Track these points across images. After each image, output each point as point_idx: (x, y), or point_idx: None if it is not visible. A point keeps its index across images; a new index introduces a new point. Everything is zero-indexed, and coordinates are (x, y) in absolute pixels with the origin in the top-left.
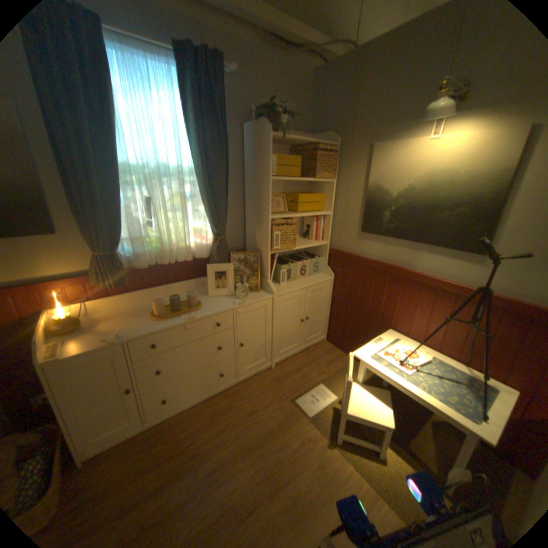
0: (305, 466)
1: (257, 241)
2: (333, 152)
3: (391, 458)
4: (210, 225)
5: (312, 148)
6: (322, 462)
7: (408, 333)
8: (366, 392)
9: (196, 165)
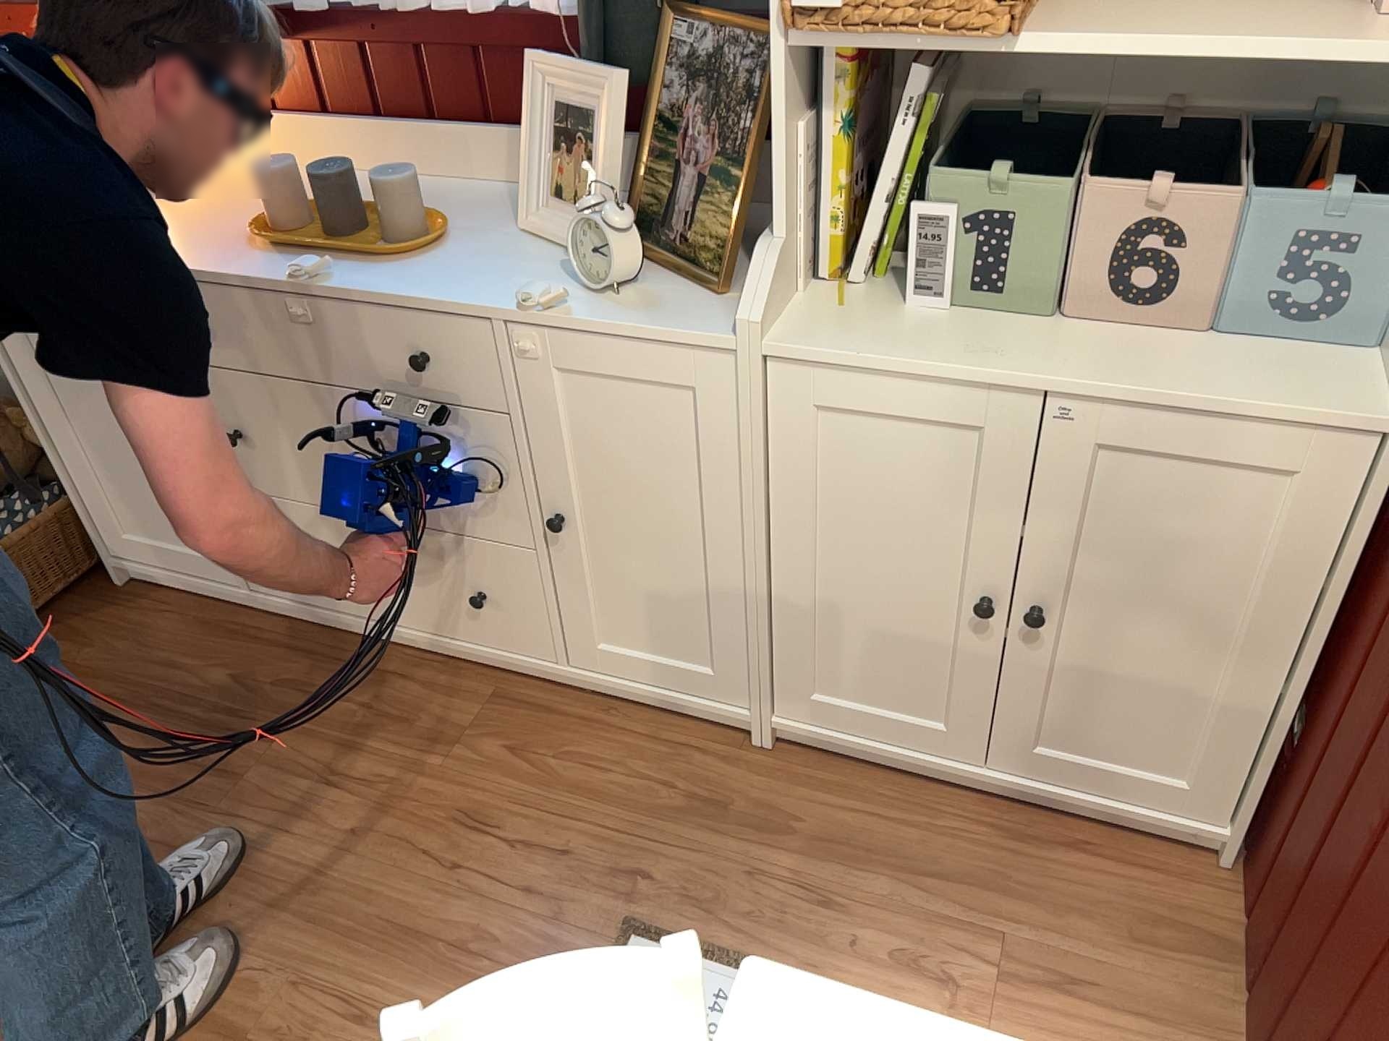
0: None
1: None
2: None
3: None
4: None
5: None
6: None
7: None
8: None
9: None
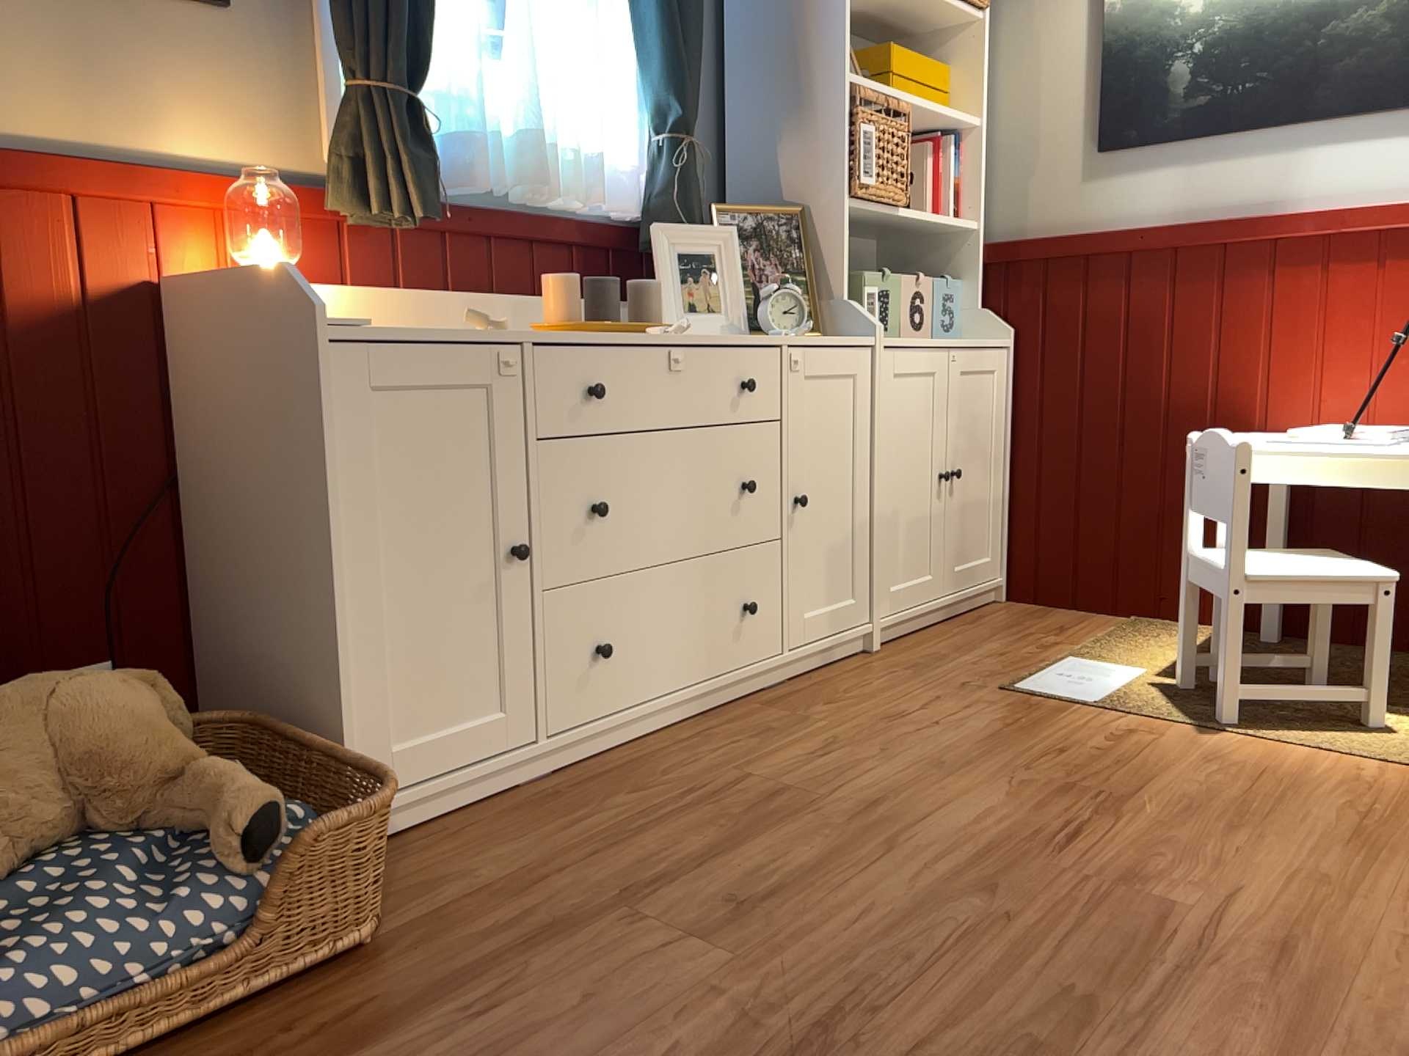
0: (1159, 761)
1: (785, 178)
2: None
3: (1394, 720)
4: (658, 93)
5: None
6: (1205, 750)
7: (1312, 419)
8: (1261, 553)
9: None
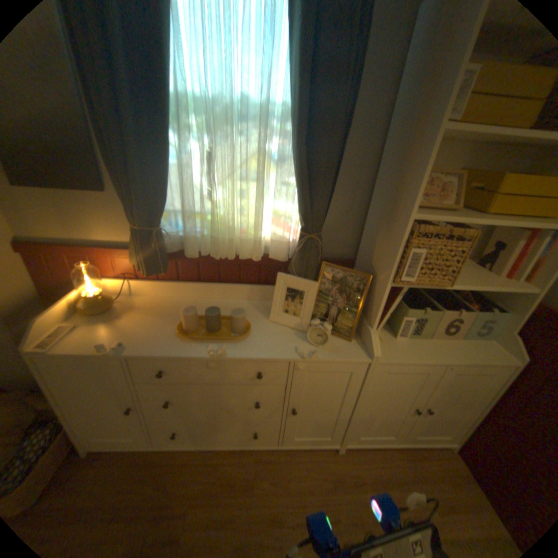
0: None
1: (376, 253)
2: None
3: None
4: (299, 210)
5: None
6: None
7: None
8: None
9: (294, 96)
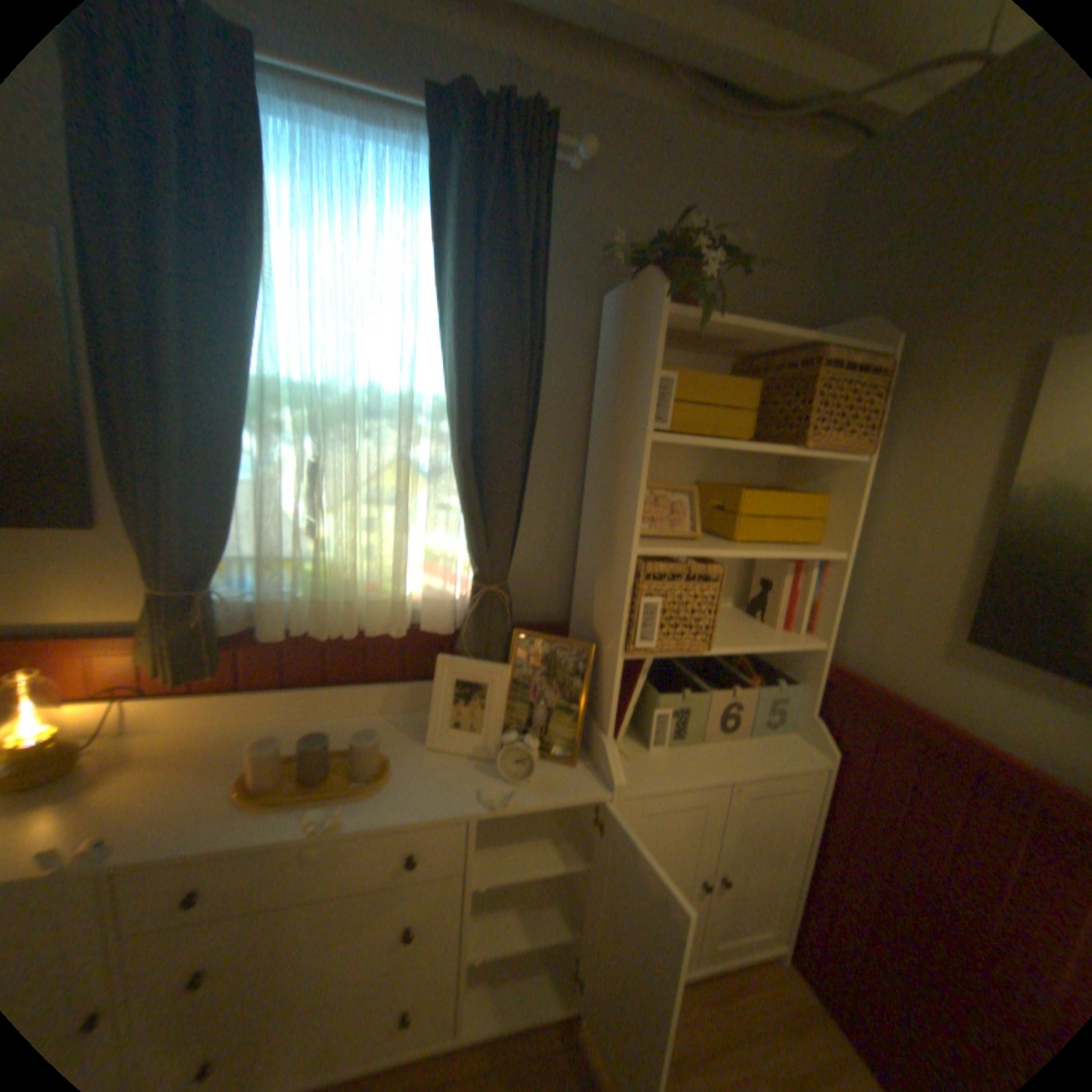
0: None
1: (596, 610)
2: (878, 376)
3: None
4: (468, 550)
5: (805, 359)
6: None
7: None
8: None
9: (450, 392)
